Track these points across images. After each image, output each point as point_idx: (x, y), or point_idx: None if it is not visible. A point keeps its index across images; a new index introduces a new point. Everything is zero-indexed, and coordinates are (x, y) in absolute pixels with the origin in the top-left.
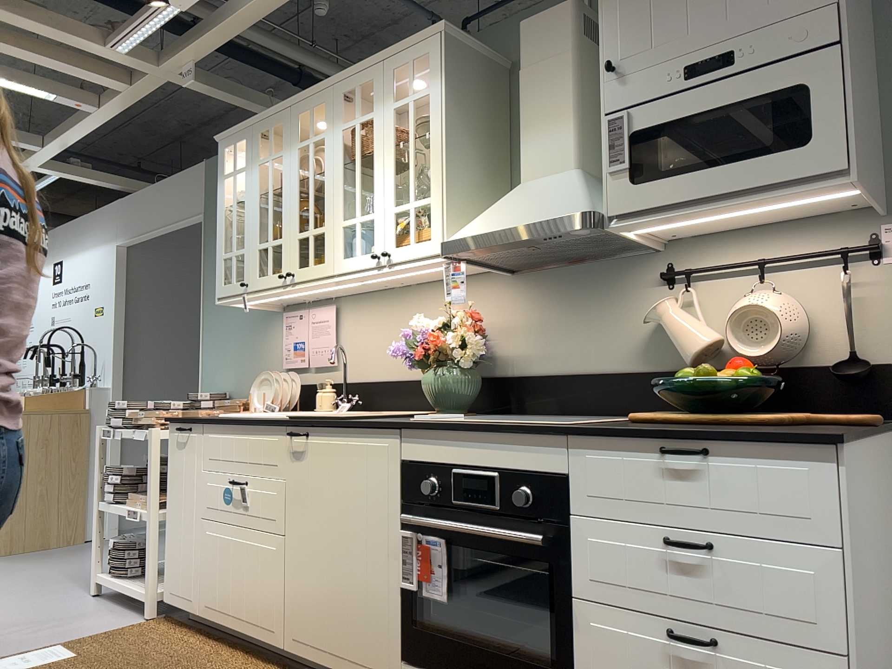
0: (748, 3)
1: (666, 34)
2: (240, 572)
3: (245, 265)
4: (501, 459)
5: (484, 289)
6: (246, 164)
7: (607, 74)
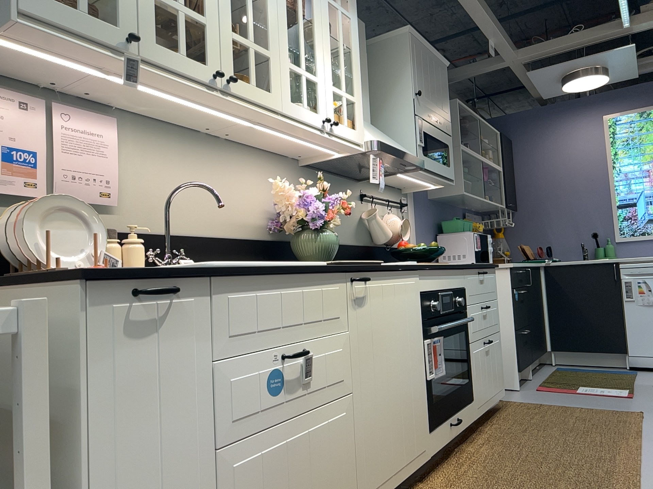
0: (441, 105)
1: (428, 96)
2: (302, 478)
3: (121, 2)
4: (451, 283)
5: (283, 170)
6: None
7: (416, 96)
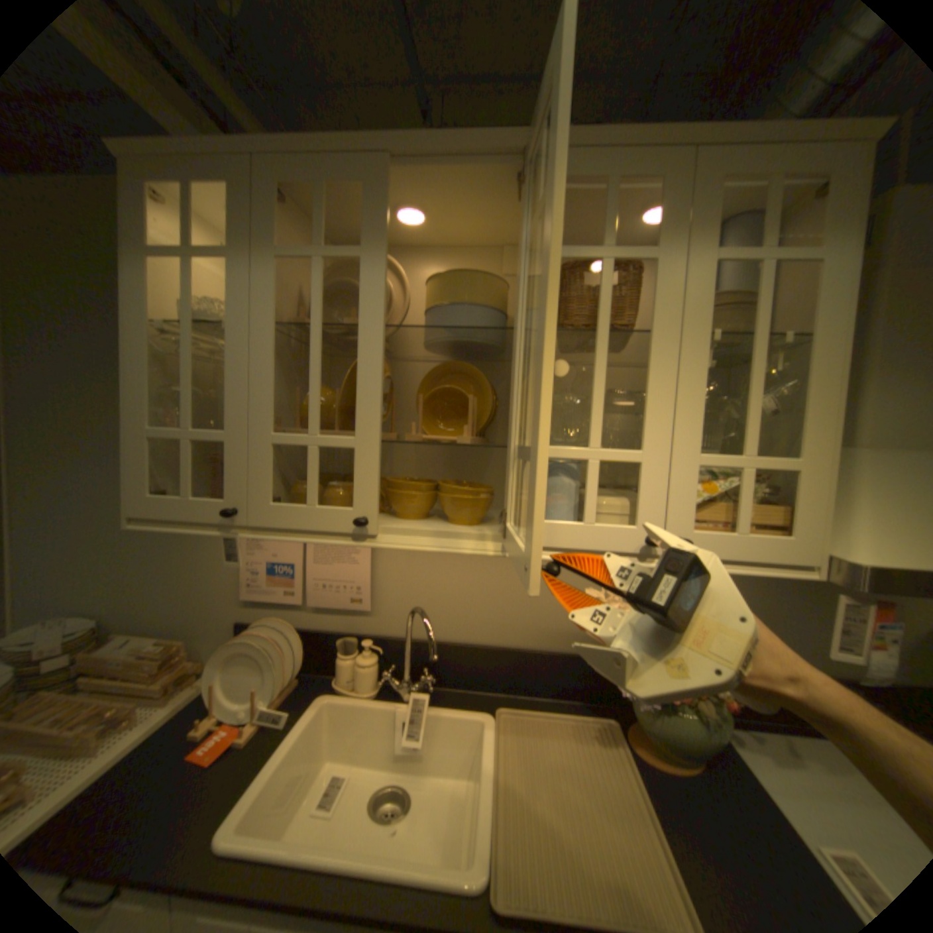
0: None
1: None
2: None
3: (228, 467)
4: None
5: None
6: (228, 237)
7: None
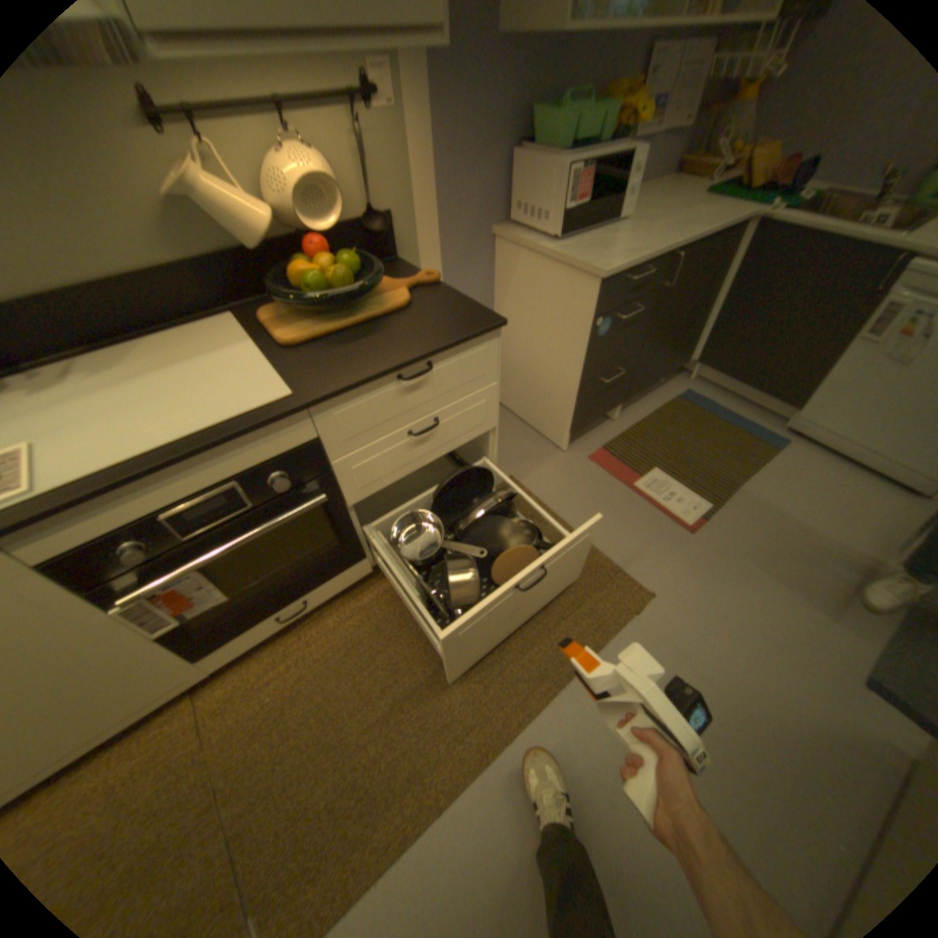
0: None
1: None
2: None
3: None
4: (229, 467)
5: None
6: None
7: None
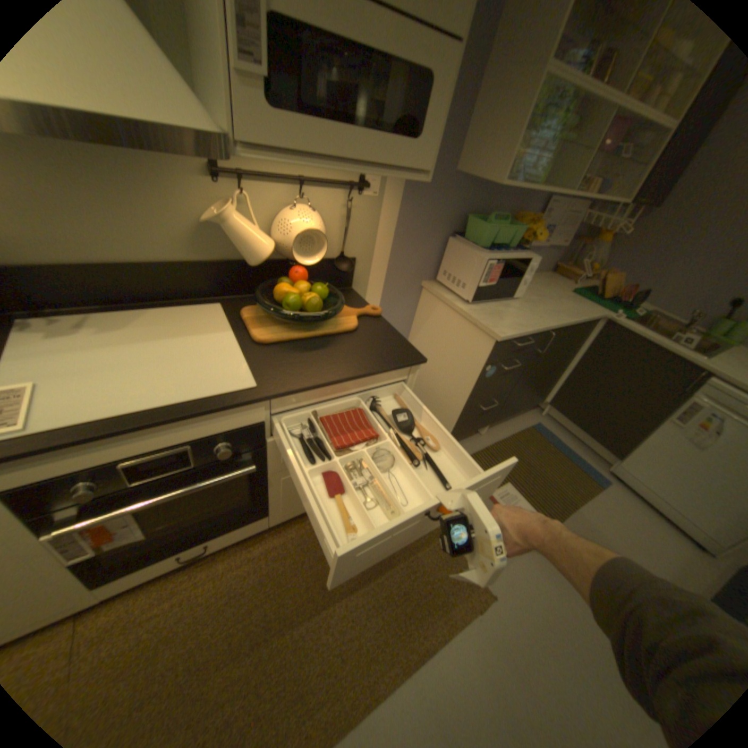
0: None
1: None
2: None
3: None
4: (189, 434)
5: None
6: None
7: None
